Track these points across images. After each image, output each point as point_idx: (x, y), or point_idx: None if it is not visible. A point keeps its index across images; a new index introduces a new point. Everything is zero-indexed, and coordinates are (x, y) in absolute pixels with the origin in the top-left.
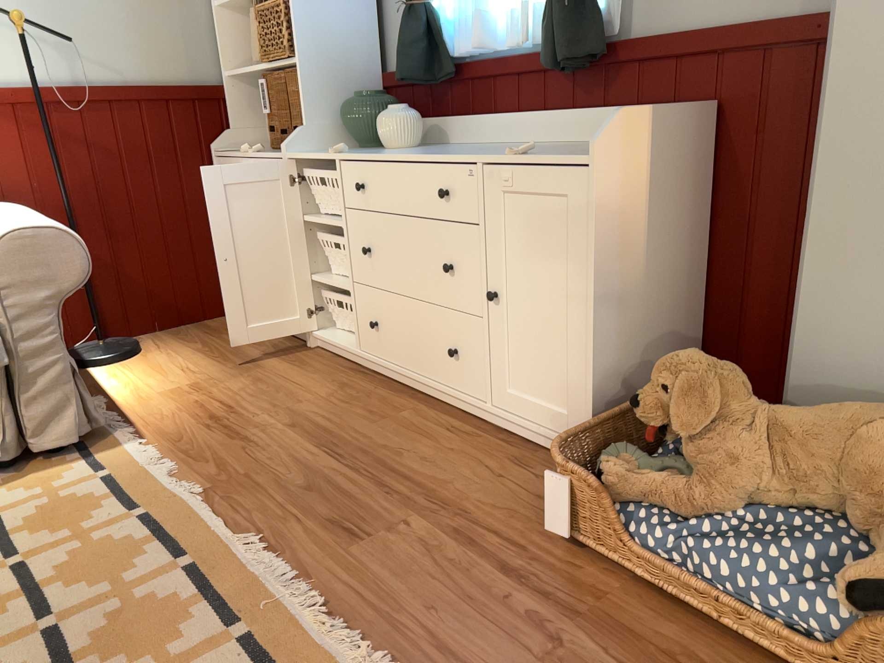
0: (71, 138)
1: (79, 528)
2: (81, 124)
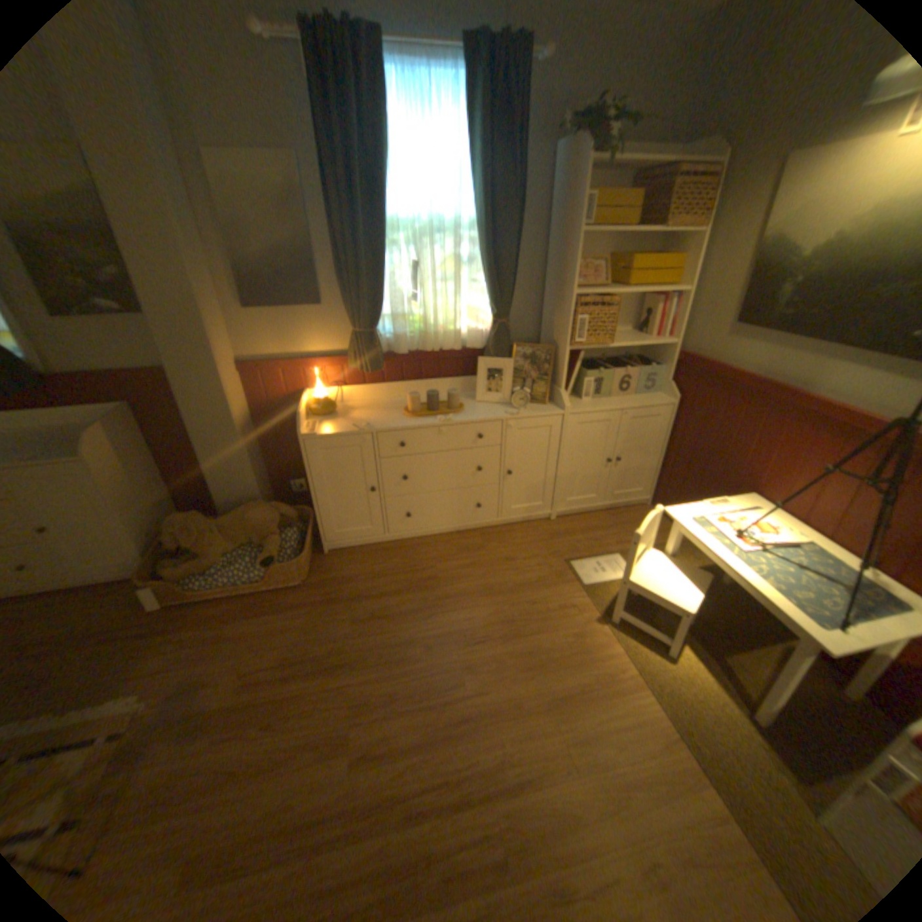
0: None
1: None
2: None
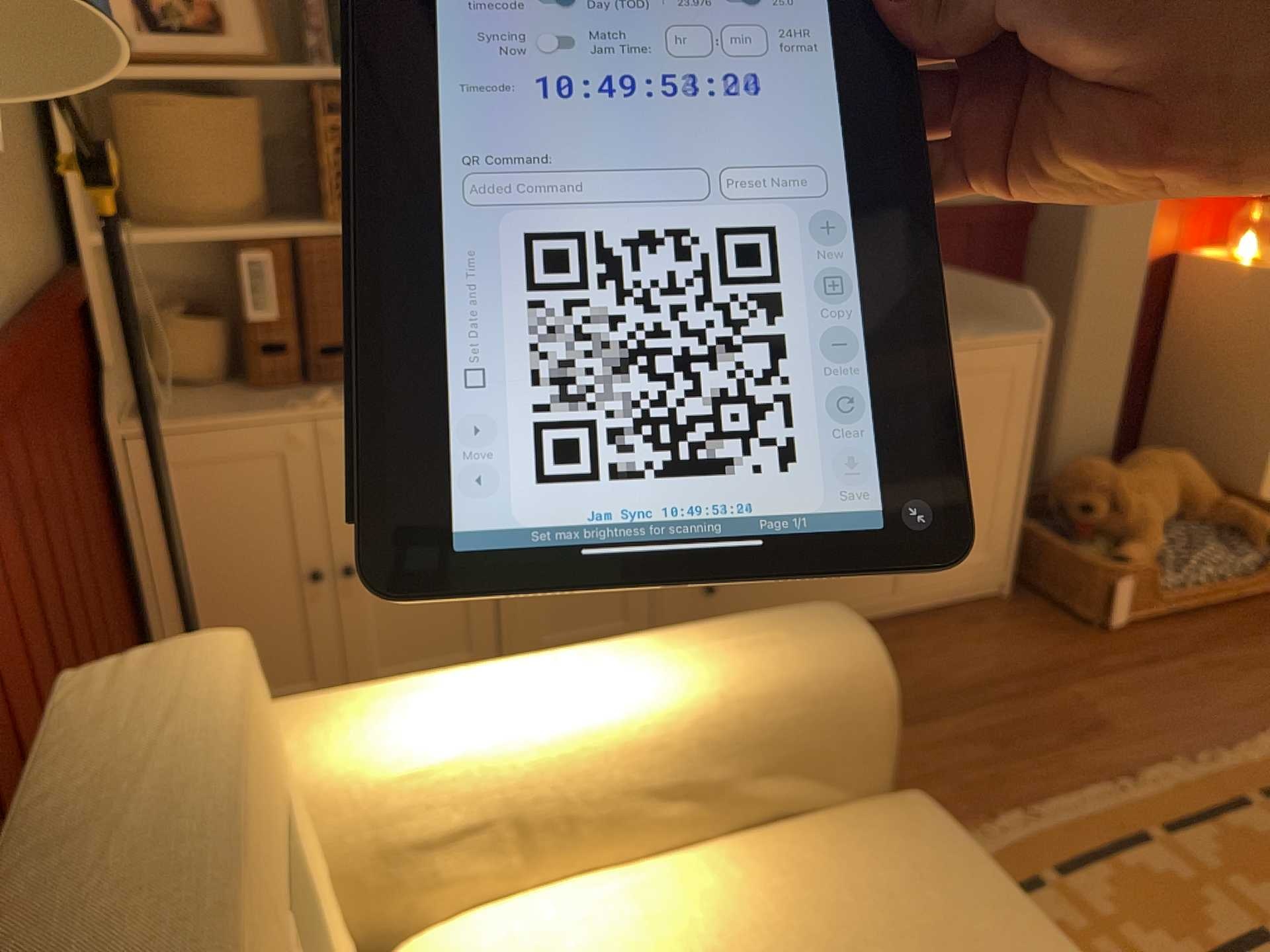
0: (12, 491)
1: (1086, 937)
2: (10, 442)
